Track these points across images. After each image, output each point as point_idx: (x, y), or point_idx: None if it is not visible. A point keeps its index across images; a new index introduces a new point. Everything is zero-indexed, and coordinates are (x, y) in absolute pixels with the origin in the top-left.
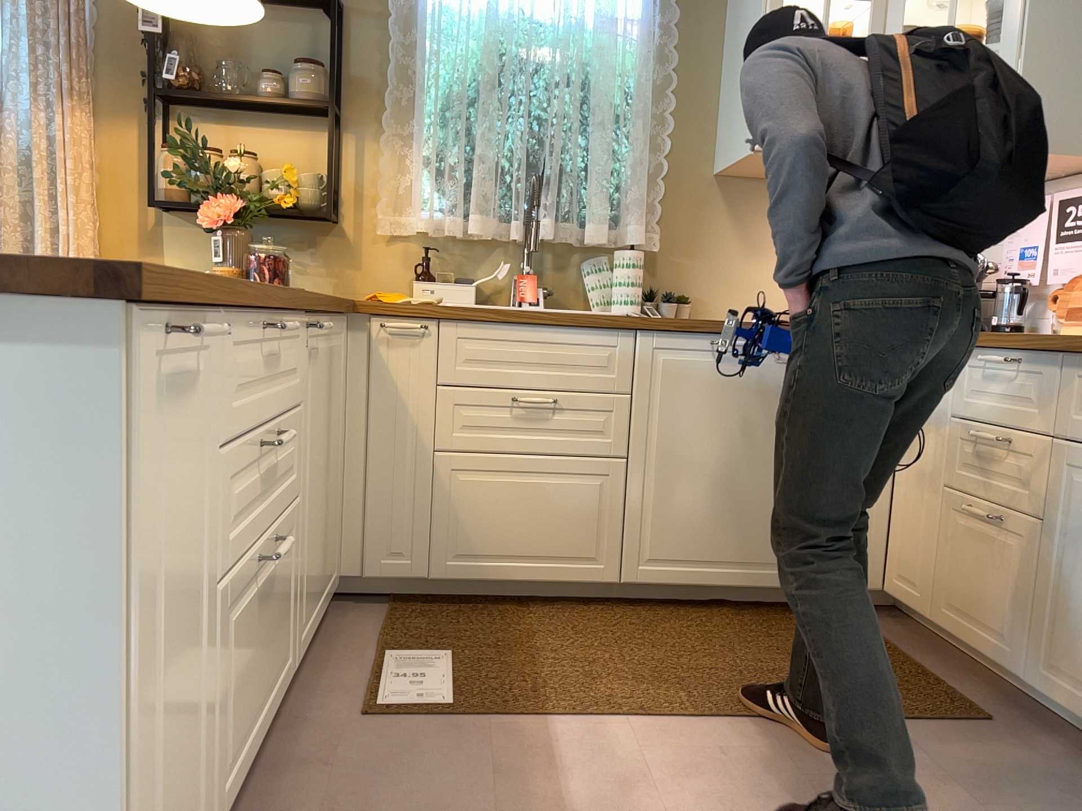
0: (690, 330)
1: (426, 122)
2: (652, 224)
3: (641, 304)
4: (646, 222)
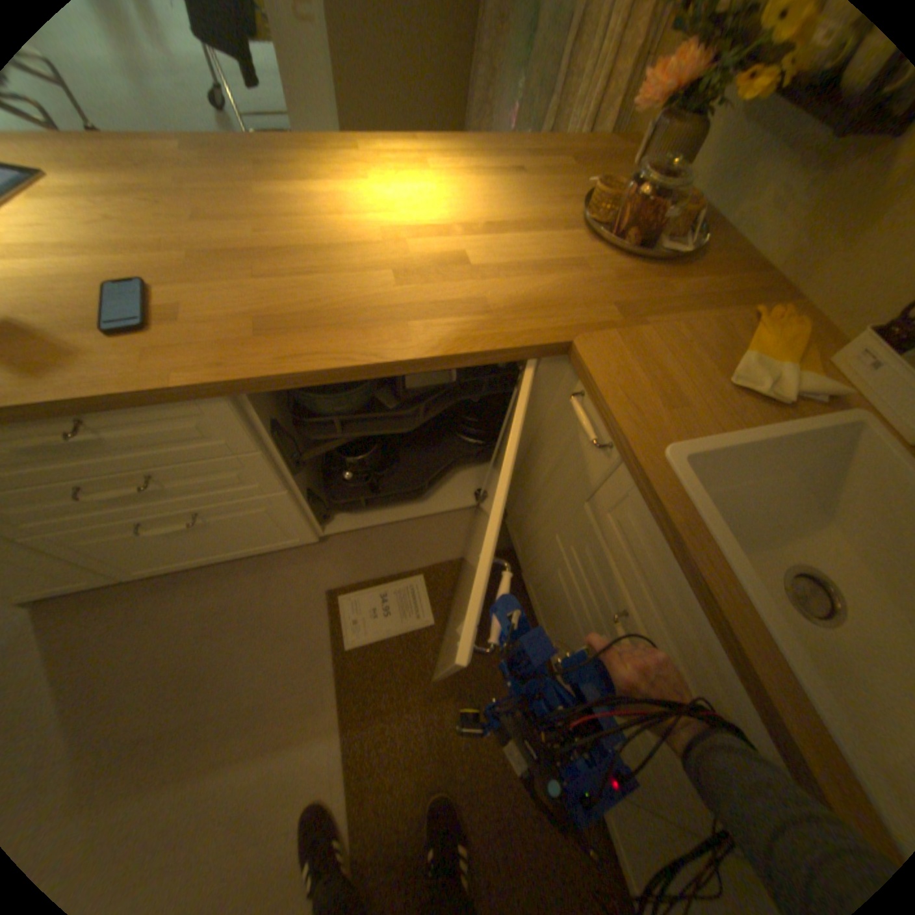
0: None
1: None
2: None
3: None
4: None
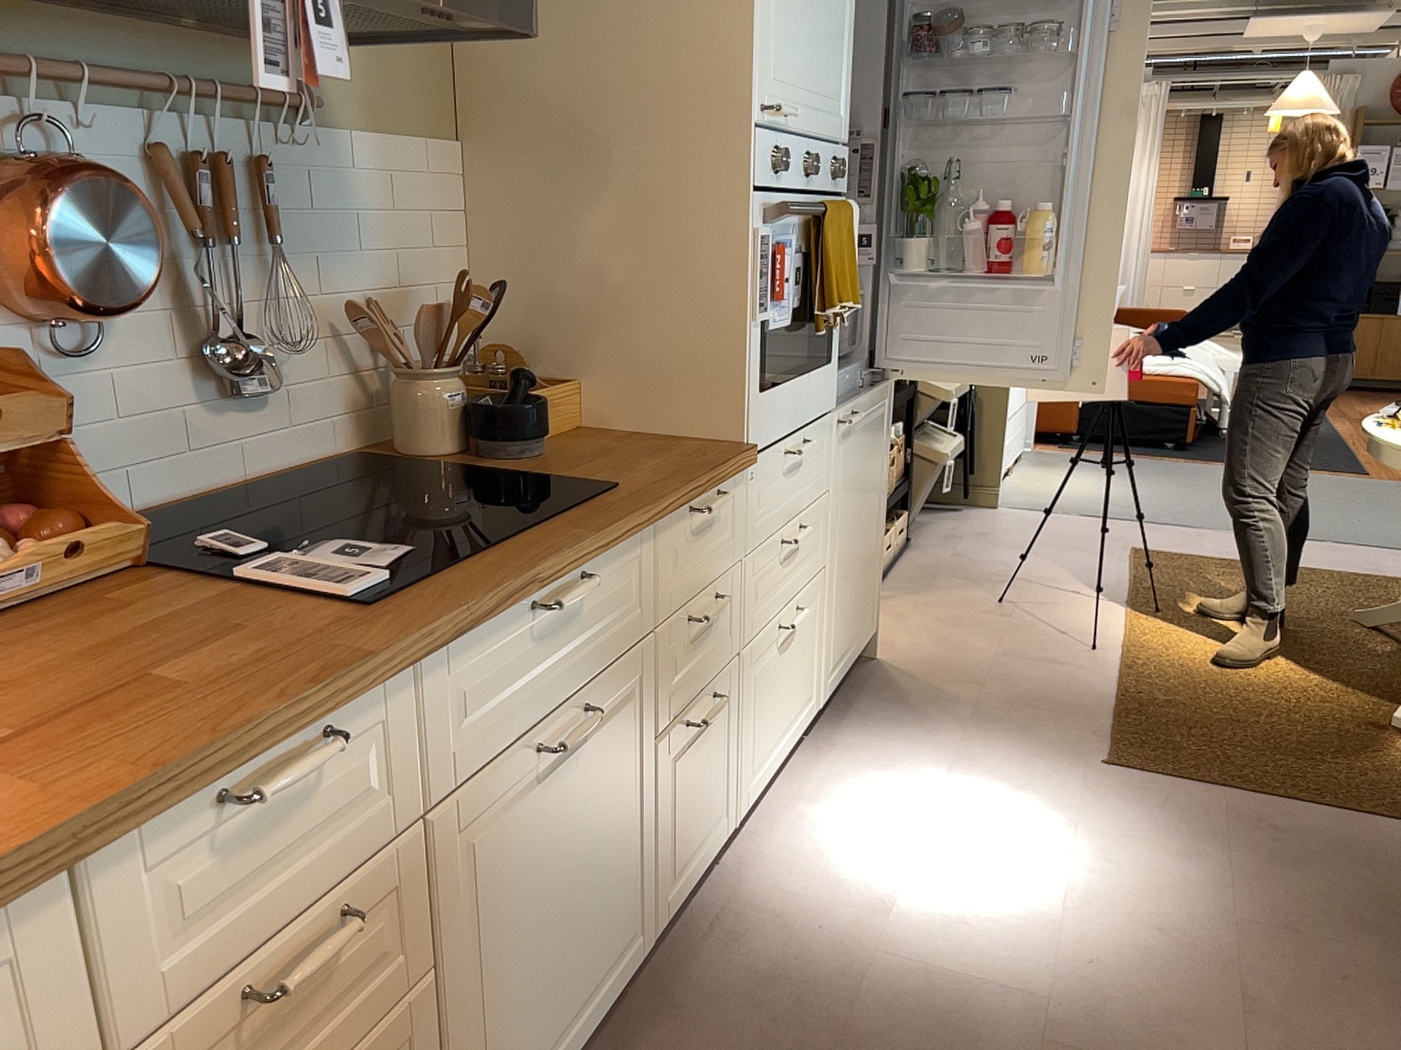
0: None
1: None
2: None
3: None
4: None
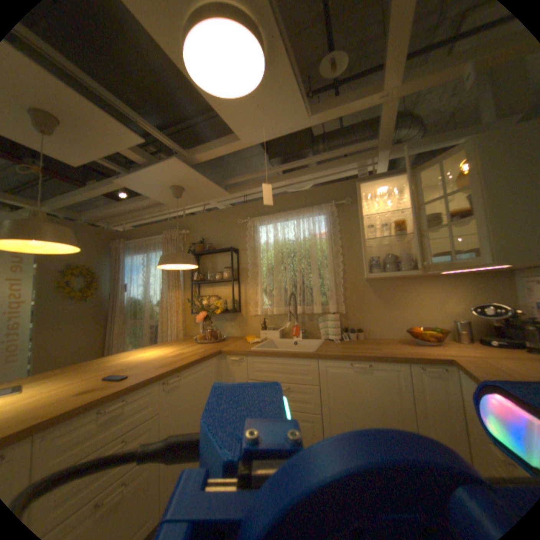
0: (339, 359)
1: (259, 279)
2: (341, 302)
3: (343, 333)
4: (335, 304)
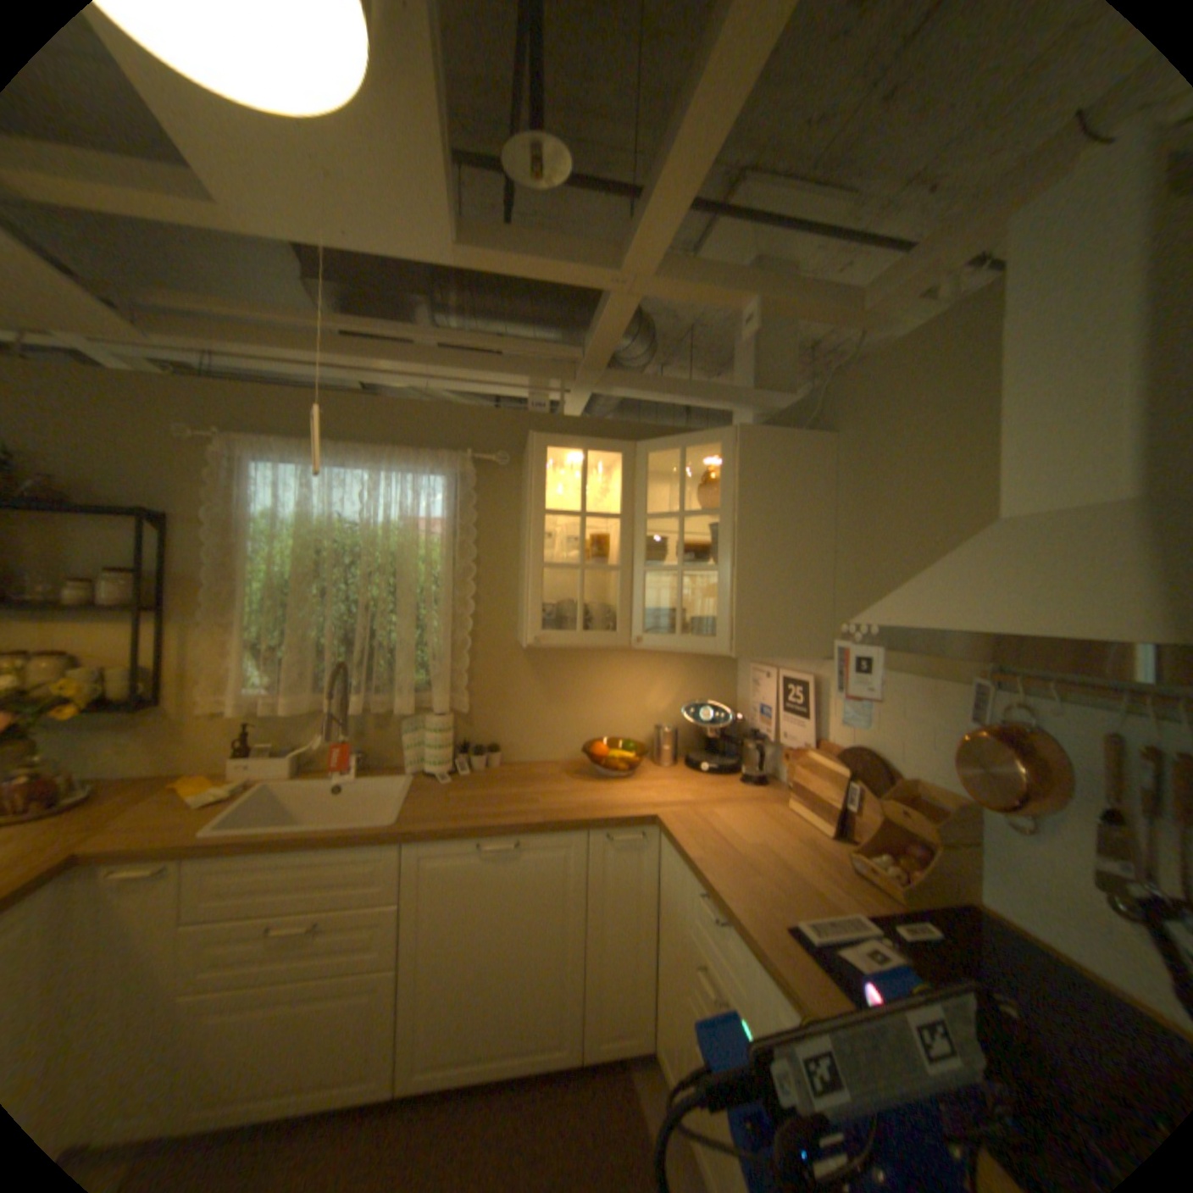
0: (452, 840)
1: (238, 618)
2: (461, 688)
3: (457, 755)
4: (449, 695)
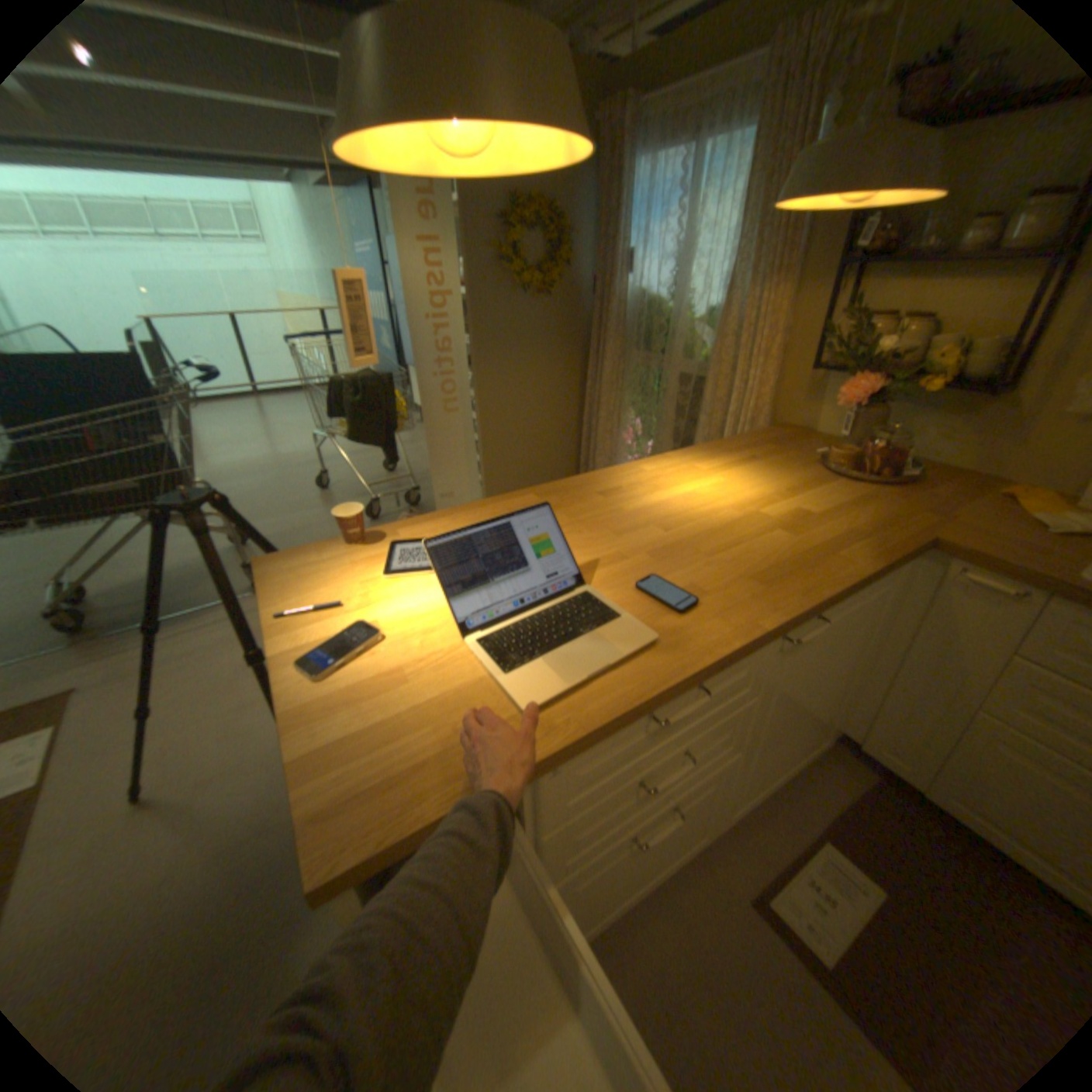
0: None
1: None
2: None
3: None
4: None
